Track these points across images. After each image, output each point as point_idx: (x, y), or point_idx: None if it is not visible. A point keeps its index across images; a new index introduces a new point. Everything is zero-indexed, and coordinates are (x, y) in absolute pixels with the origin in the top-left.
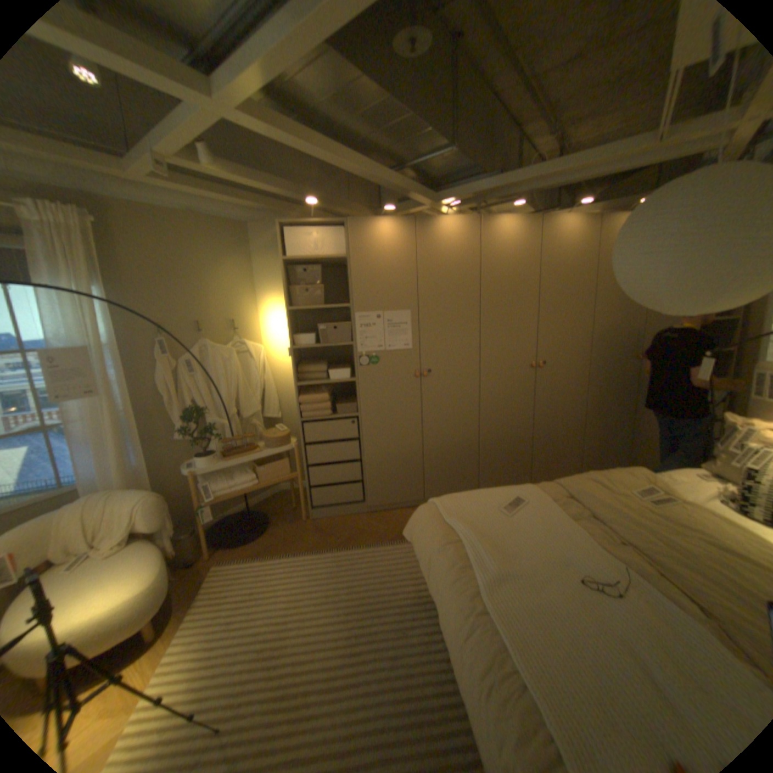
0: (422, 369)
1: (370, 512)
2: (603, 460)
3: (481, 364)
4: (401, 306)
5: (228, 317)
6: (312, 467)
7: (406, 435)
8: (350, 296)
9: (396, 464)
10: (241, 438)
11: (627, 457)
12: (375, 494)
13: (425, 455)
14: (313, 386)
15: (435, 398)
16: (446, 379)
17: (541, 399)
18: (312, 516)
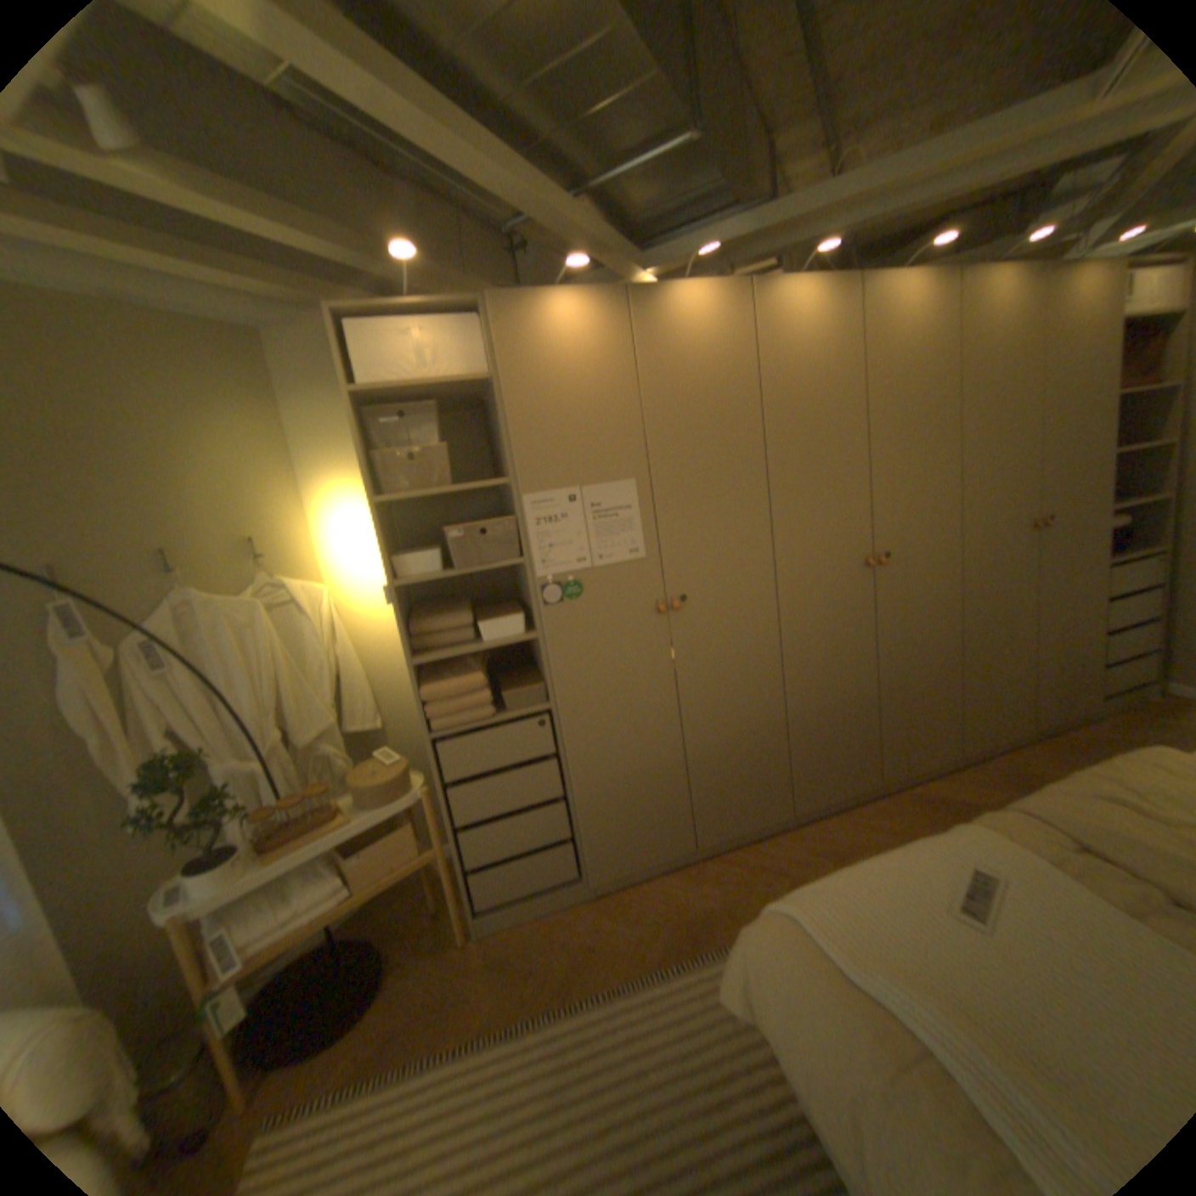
0: (669, 597)
1: (596, 900)
2: (996, 720)
3: (778, 574)
4: (615, 475)
5: (238, 535)
6: (465, 834)
7: (652, 734)
8: (508, 462)
9: (638, 795)
10: (296, 804)
11: (1032, 708)
12: (601, 863)
13: (690, 767)
14: (446, 660)
15: (699, 651)
16: (717, 611)
17: (888, 626)
18: (477, 934)
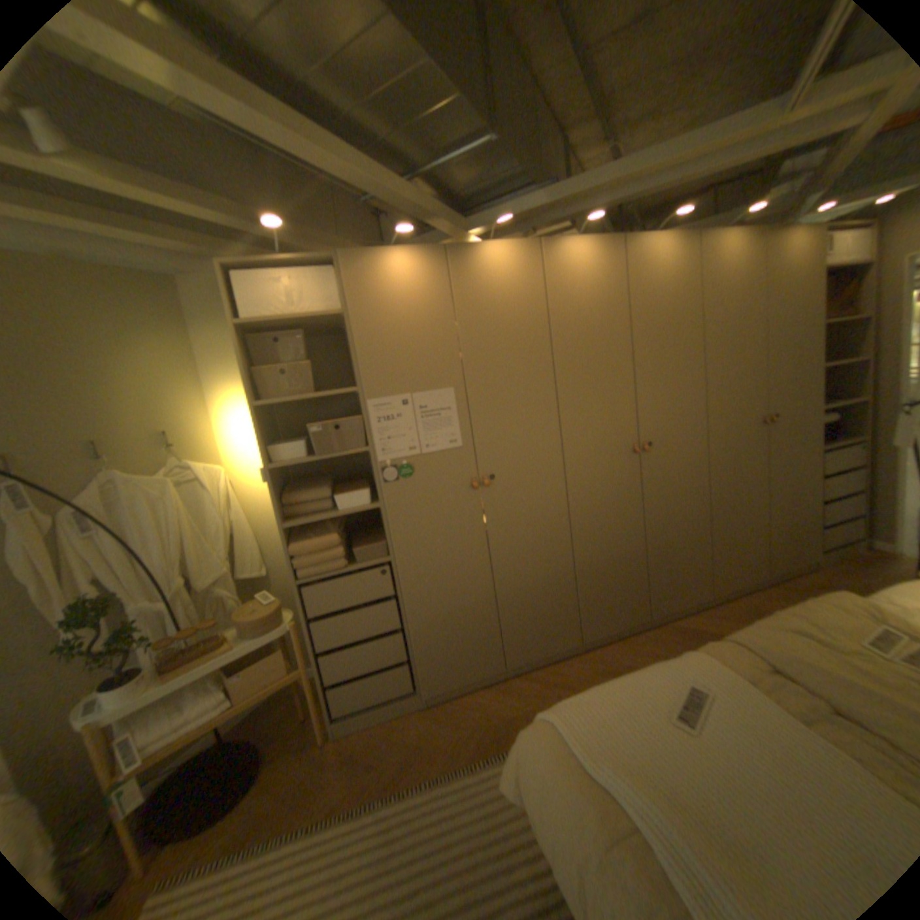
0: (481, 476)
1: (427, 709)
2: (739, 569)
3: (566, 458)
4: (439, 384)
5: (156, 428)
6: (324, 657)
7: (470, 580)
8: (357, 375)
9: (459, 627)
10: (191, 634)
11: (767, 560)
12: (431, 679)
13: (500, 606)
14: (312, 523)
15: (505, 517)
16: (519, 487)
17: (652, 497)
18: (333, 735)
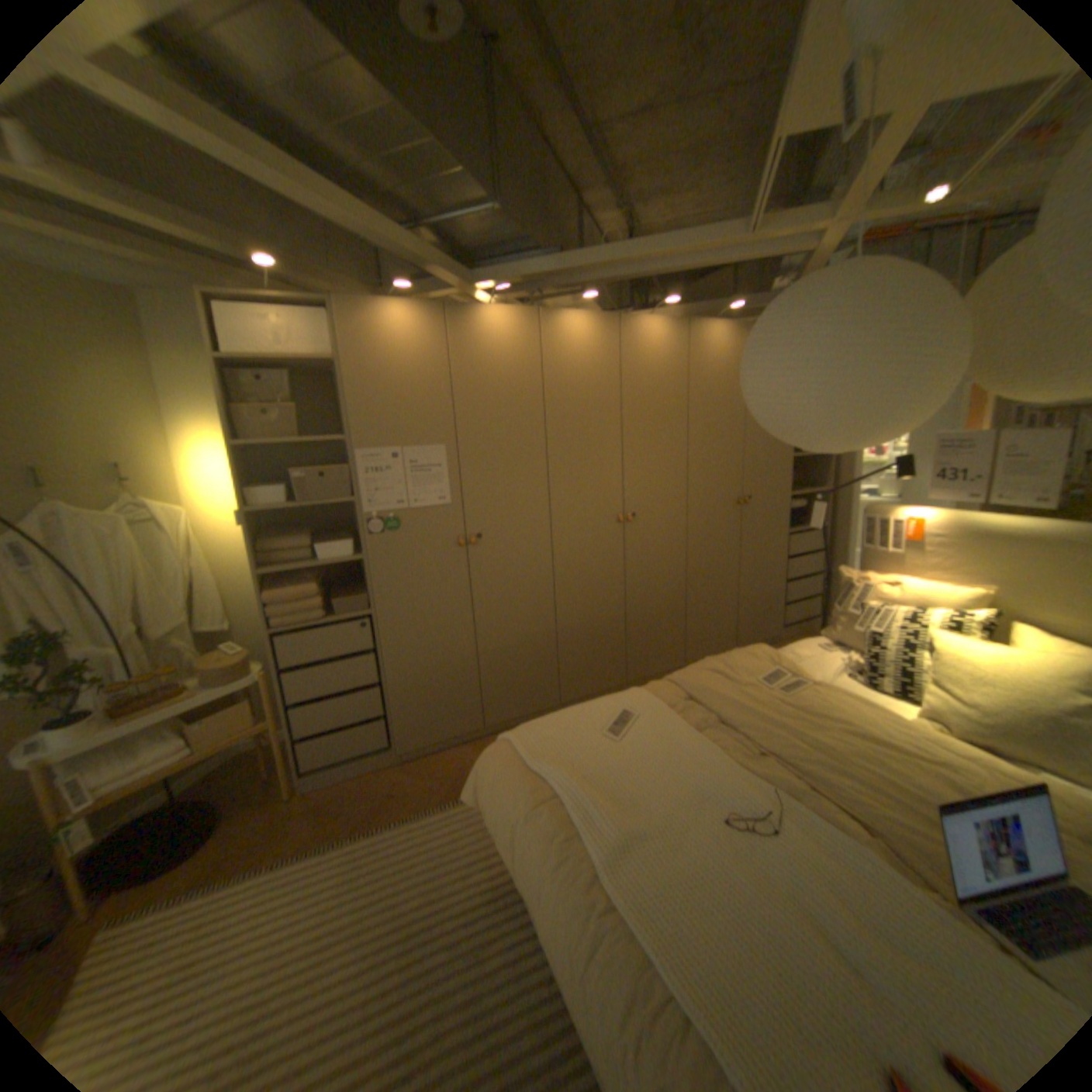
0: (468, 535)
1: (401, 765)
2: (708, 638)
3: (552, 523)
4: (429, 441)
5: (105, 460)
6: (294, 711)
7: (451, 637)
8: (344, 424)
9: (438, 683)
10: (147, 681)
11: (733, 630)
12: (406, 735)
13: (480, 664)
14: (287, 574)
15: (490, 577)
16: (505, 548)
17: (632, 566)
18: (300, 791)
